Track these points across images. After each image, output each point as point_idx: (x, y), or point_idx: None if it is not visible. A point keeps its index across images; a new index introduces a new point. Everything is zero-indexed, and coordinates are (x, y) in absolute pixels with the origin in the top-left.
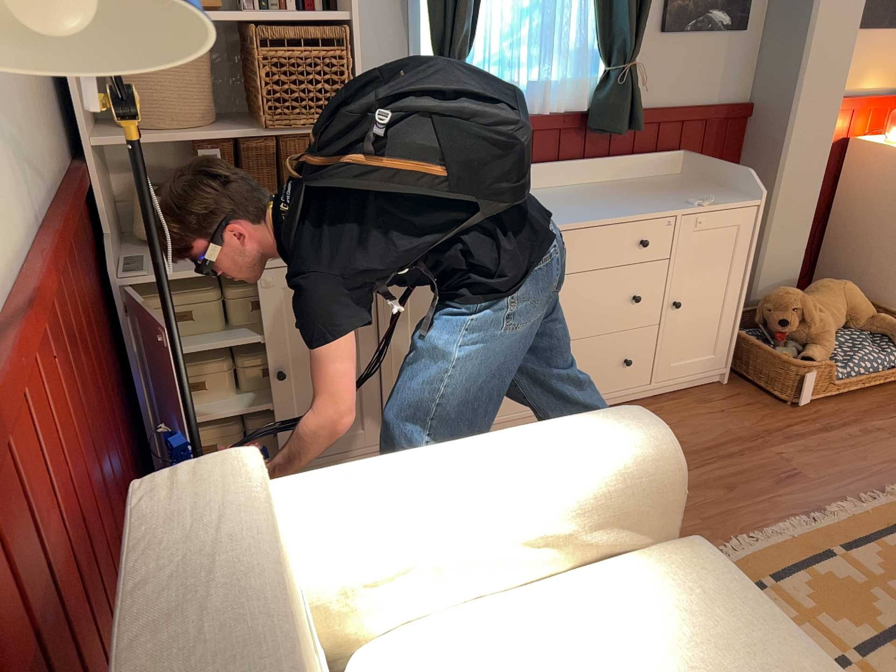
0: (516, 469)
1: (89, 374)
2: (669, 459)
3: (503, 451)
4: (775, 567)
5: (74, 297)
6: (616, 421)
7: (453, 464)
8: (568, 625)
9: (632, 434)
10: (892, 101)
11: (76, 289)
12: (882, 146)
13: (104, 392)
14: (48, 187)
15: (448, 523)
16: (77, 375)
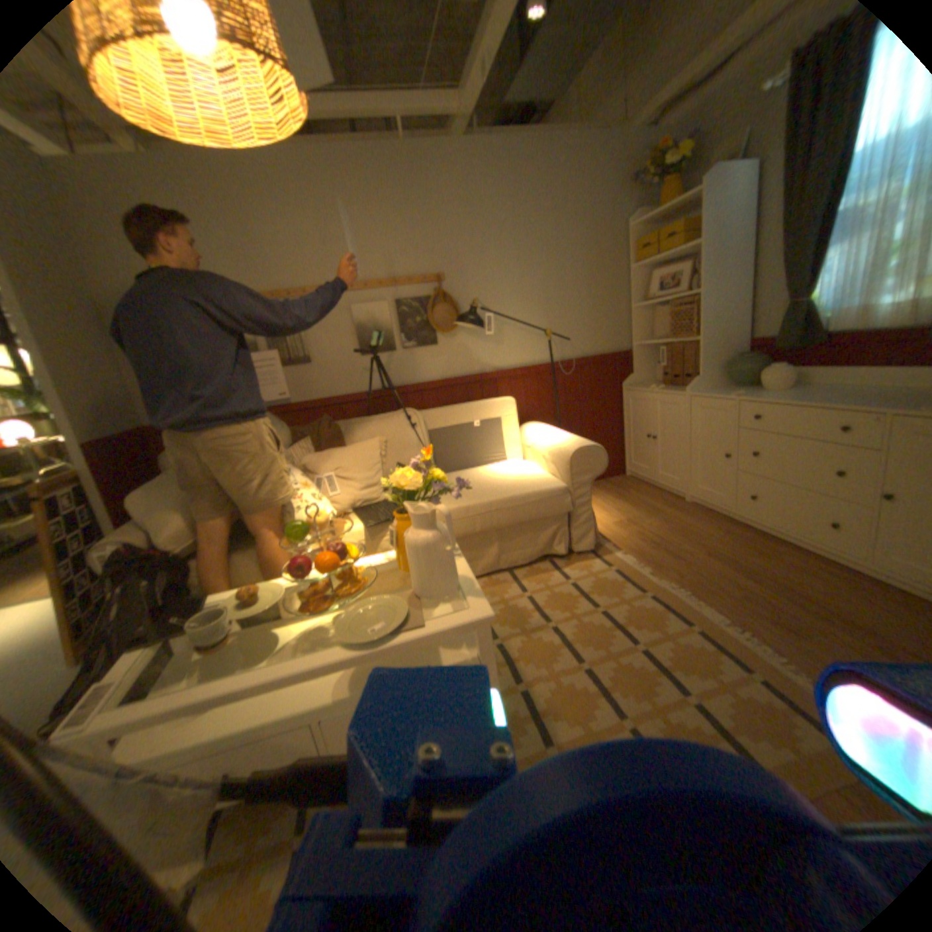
0: (554, 437)
1: (575, 401)
2: (573, 454)
3: (561, 434)
4: (665, 600)
5: (580, 380)
6: (584, 441)
7: (553, 432)
8: (526, 471)
9: (575, 444)
10: None
11: (586, 379)
12: None
13: (588, 411)
14: (589, 352)
15: (537, 440)
16: (563, 396)
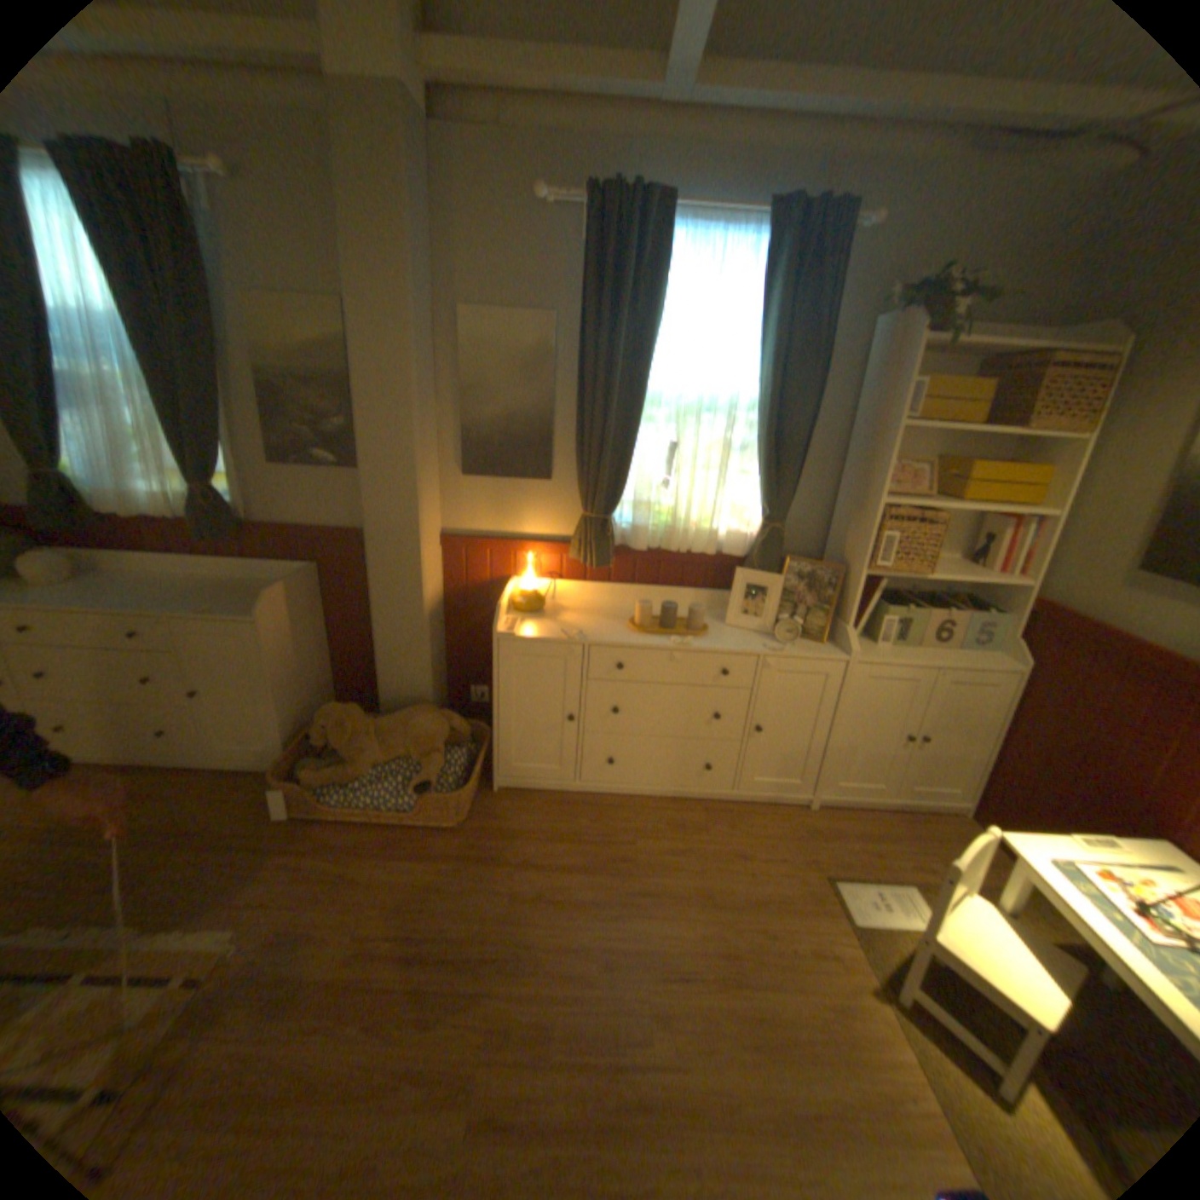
0: None
1: None
2: None
3: None
4: None
5: None
6: None
7: None
8: None
9: None
10: (554, 550)
11: None
12: (507, 591)
13: None
14: None
15: None
16: None
